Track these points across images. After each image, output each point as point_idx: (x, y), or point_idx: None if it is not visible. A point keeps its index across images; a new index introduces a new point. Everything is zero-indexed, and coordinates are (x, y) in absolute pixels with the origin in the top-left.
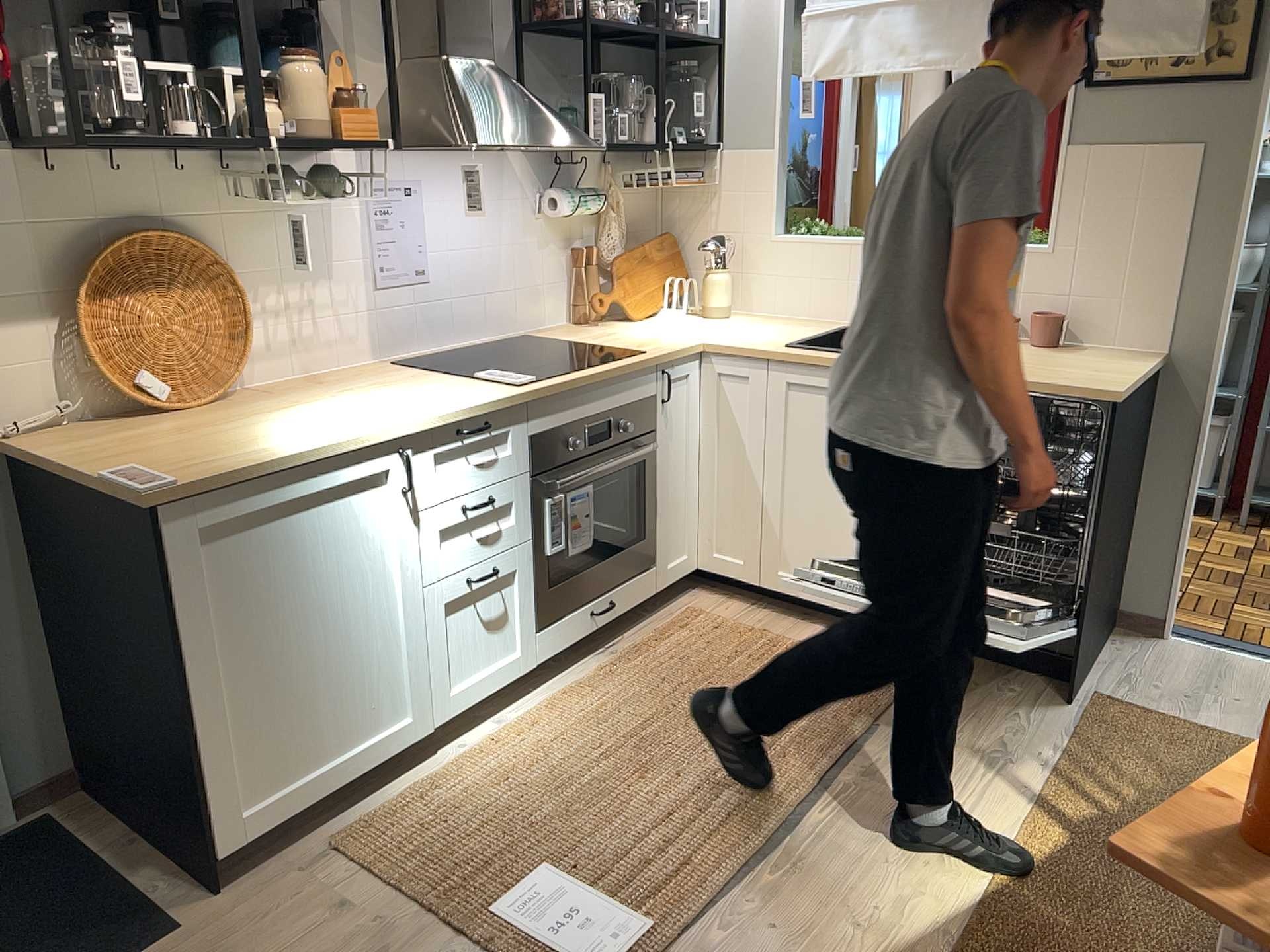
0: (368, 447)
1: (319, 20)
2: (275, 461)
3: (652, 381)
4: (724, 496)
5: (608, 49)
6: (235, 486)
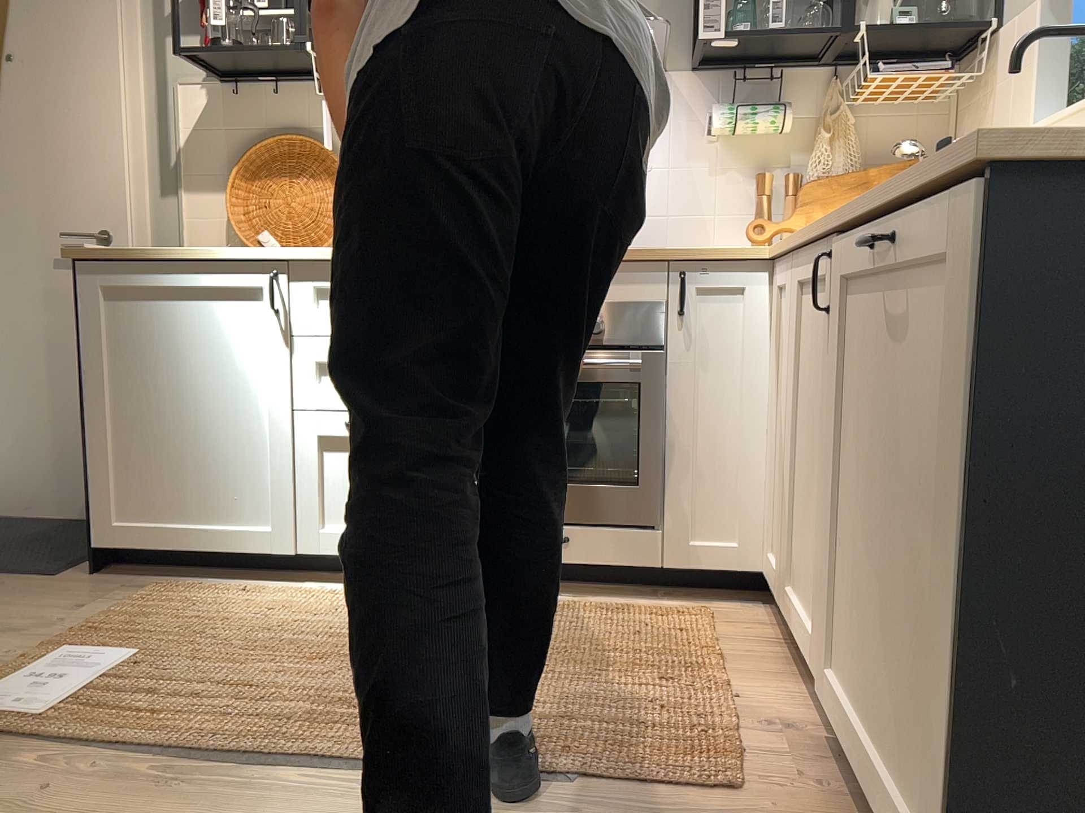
0: (240, 261)
1: None
2: (155, 250)
3: (658, 282)
4: (779, 468)
5: None
6: (127, 262)
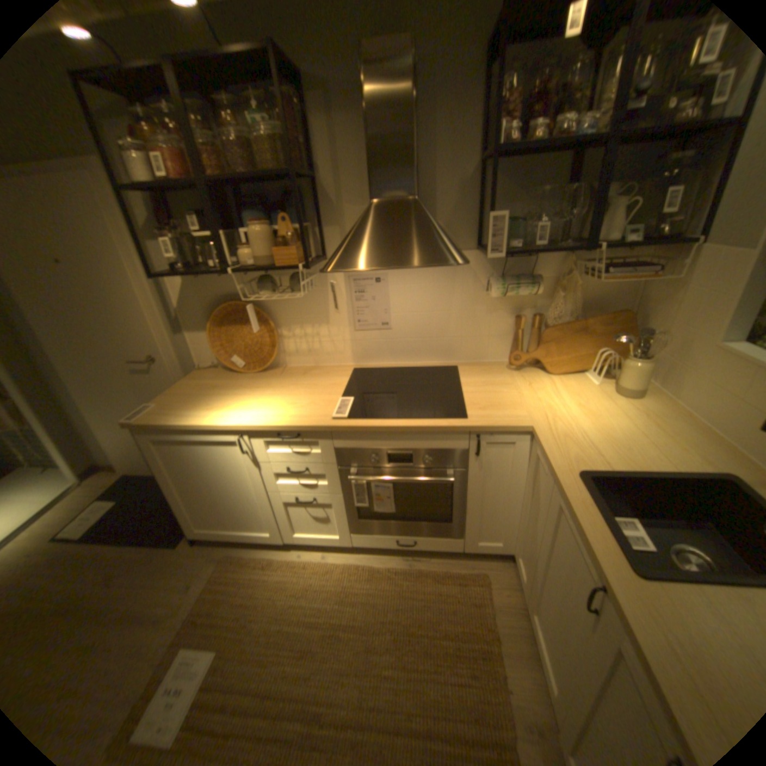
0: (219, 430)
1: (313, 187)
2: (169, 426)
3: (461, 440)
4: (527, 532)
5: (599, 152)
6: (157, 430)
